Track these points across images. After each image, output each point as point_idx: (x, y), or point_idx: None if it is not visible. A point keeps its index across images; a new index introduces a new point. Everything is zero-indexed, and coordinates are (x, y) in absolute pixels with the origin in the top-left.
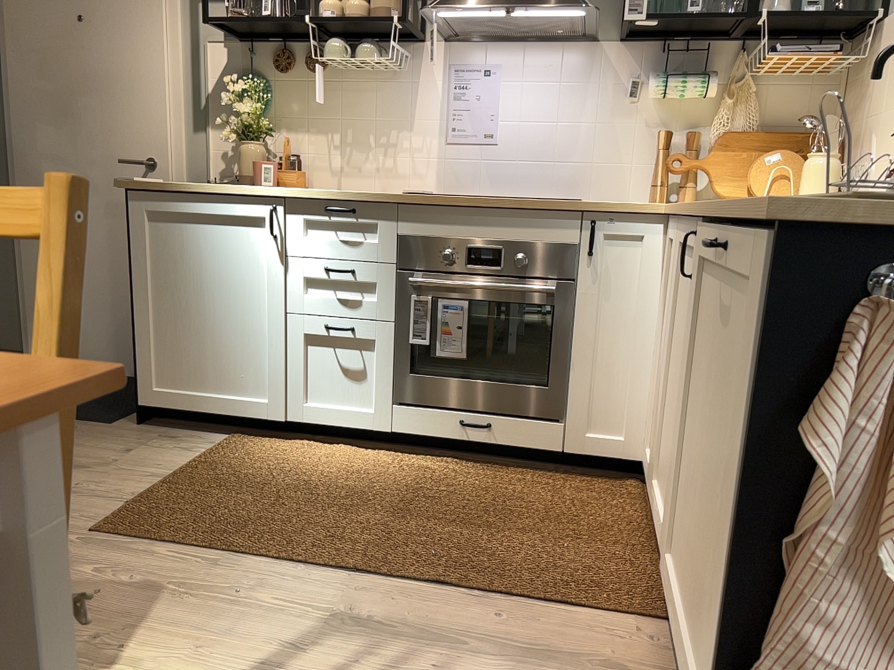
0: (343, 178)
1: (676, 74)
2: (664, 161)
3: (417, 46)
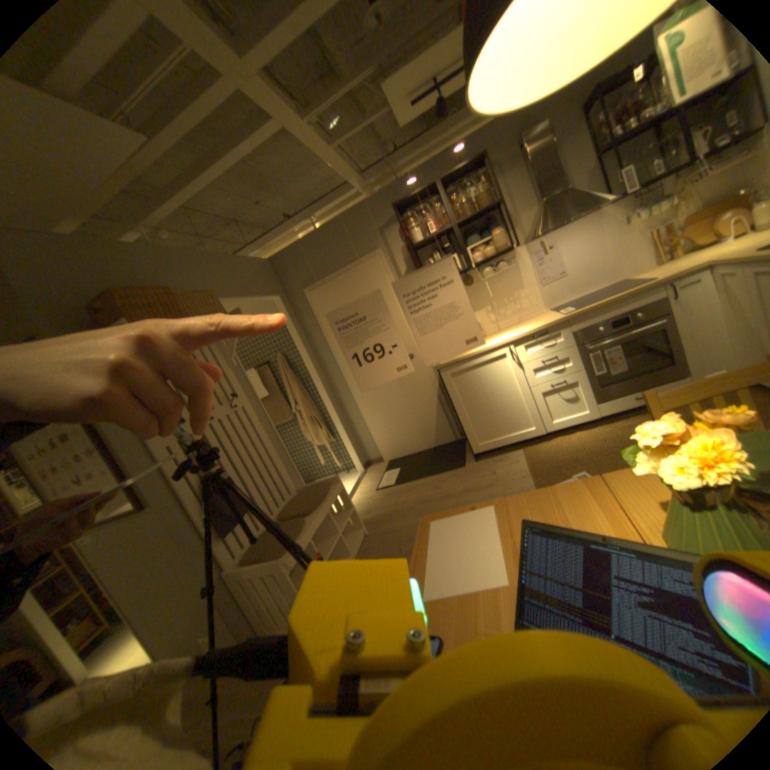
0: (498, 321)
1: (647, 203)
2: (661, 243)
3: (513, 251)
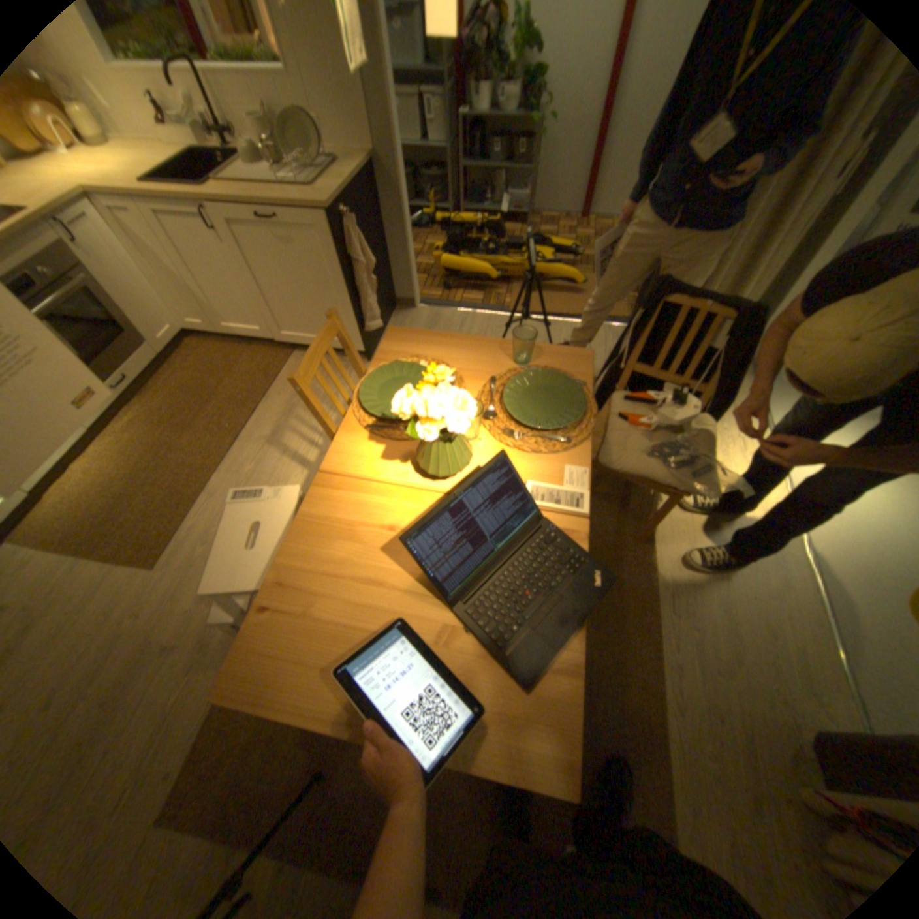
0: None
1: None
2: None
3: None
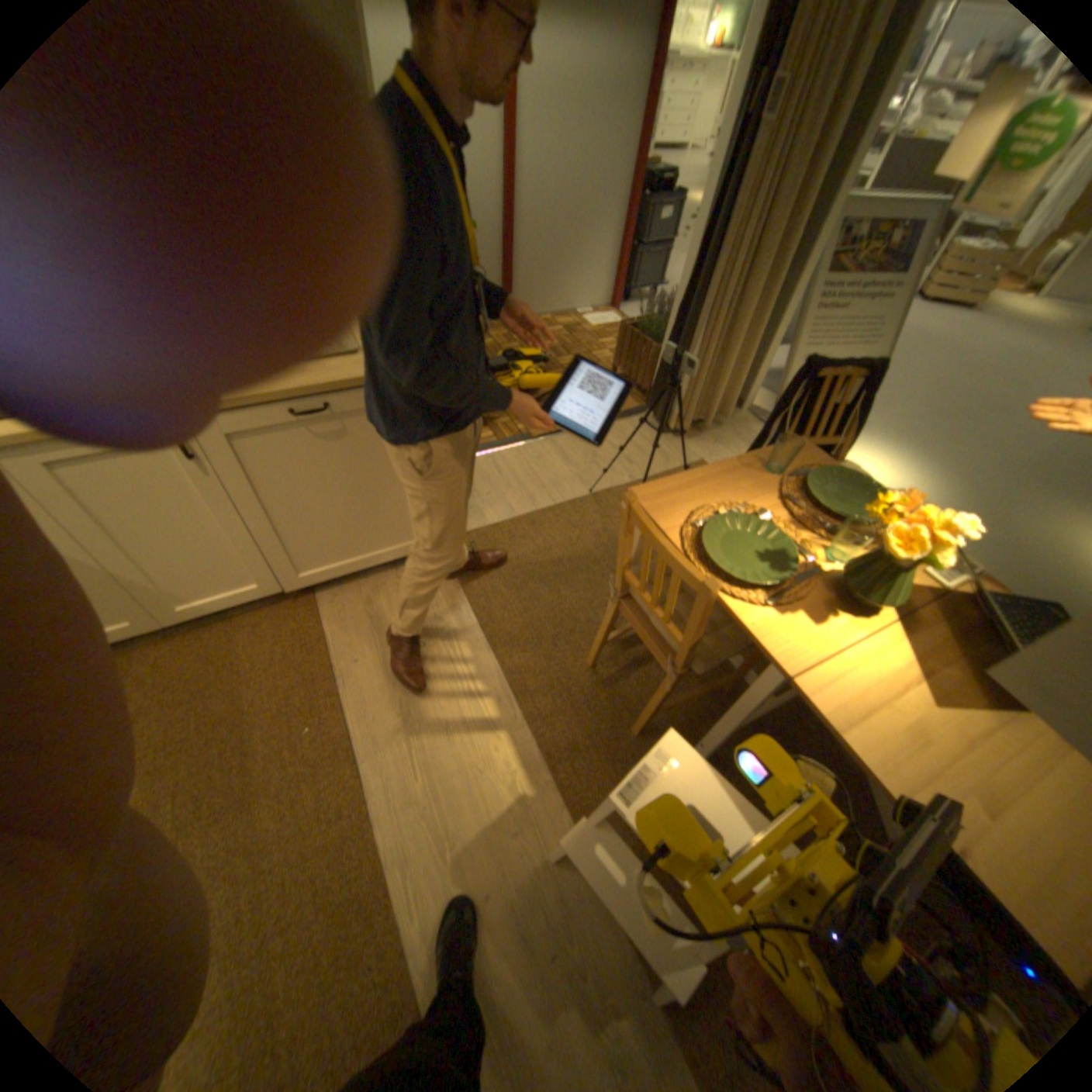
0: None
1: None
2: None
3: None
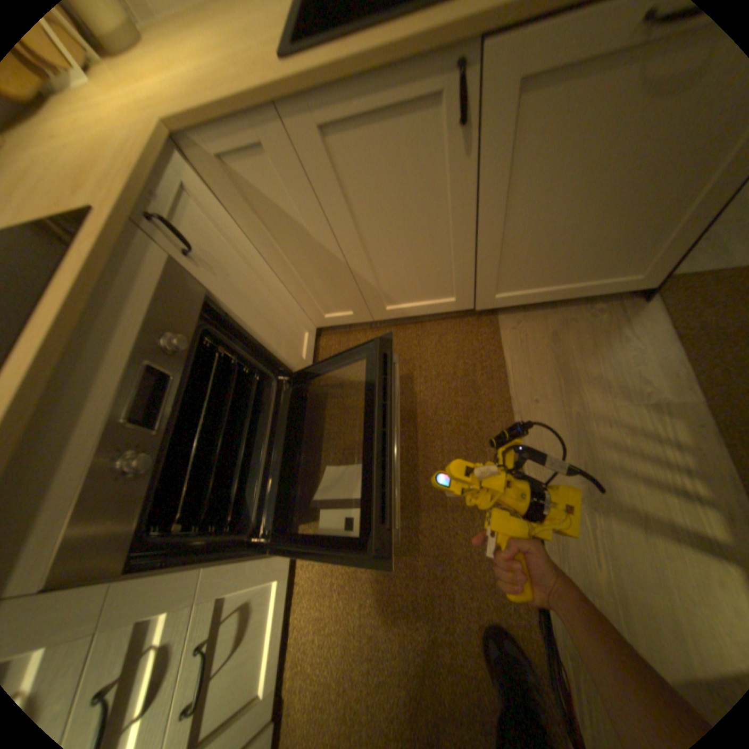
0: None
1: None
2: None
3: None
